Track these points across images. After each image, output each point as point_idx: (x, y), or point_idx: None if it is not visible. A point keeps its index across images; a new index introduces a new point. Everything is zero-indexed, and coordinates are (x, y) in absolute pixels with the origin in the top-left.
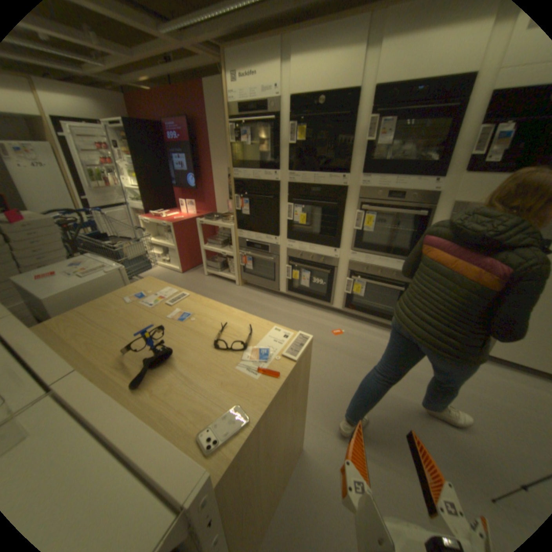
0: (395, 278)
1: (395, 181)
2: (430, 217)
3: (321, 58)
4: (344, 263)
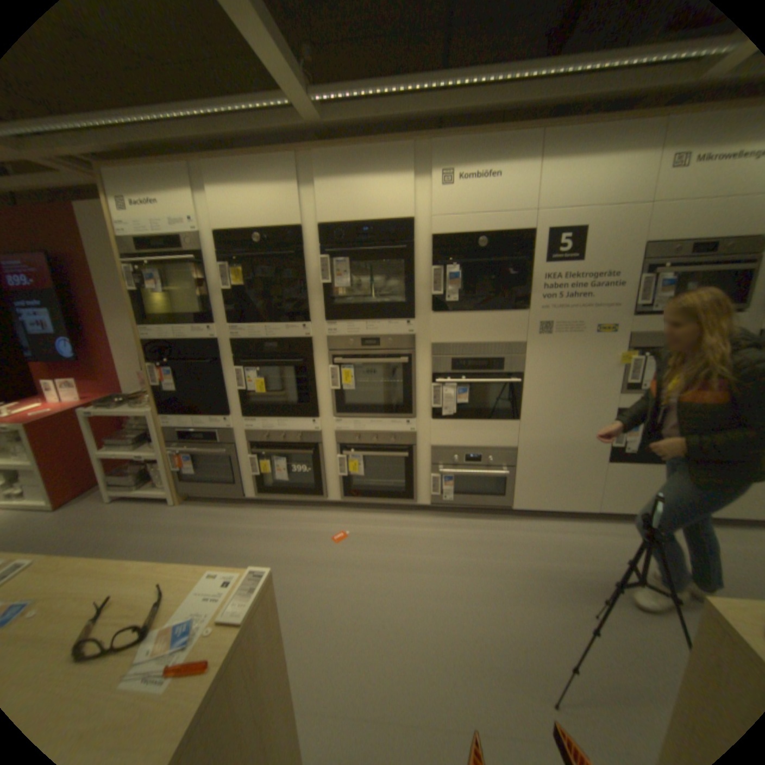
0: (394, 444)
1: (364, 328)
2: (412, 365)
3: (246, 192)
4: (329, 436)
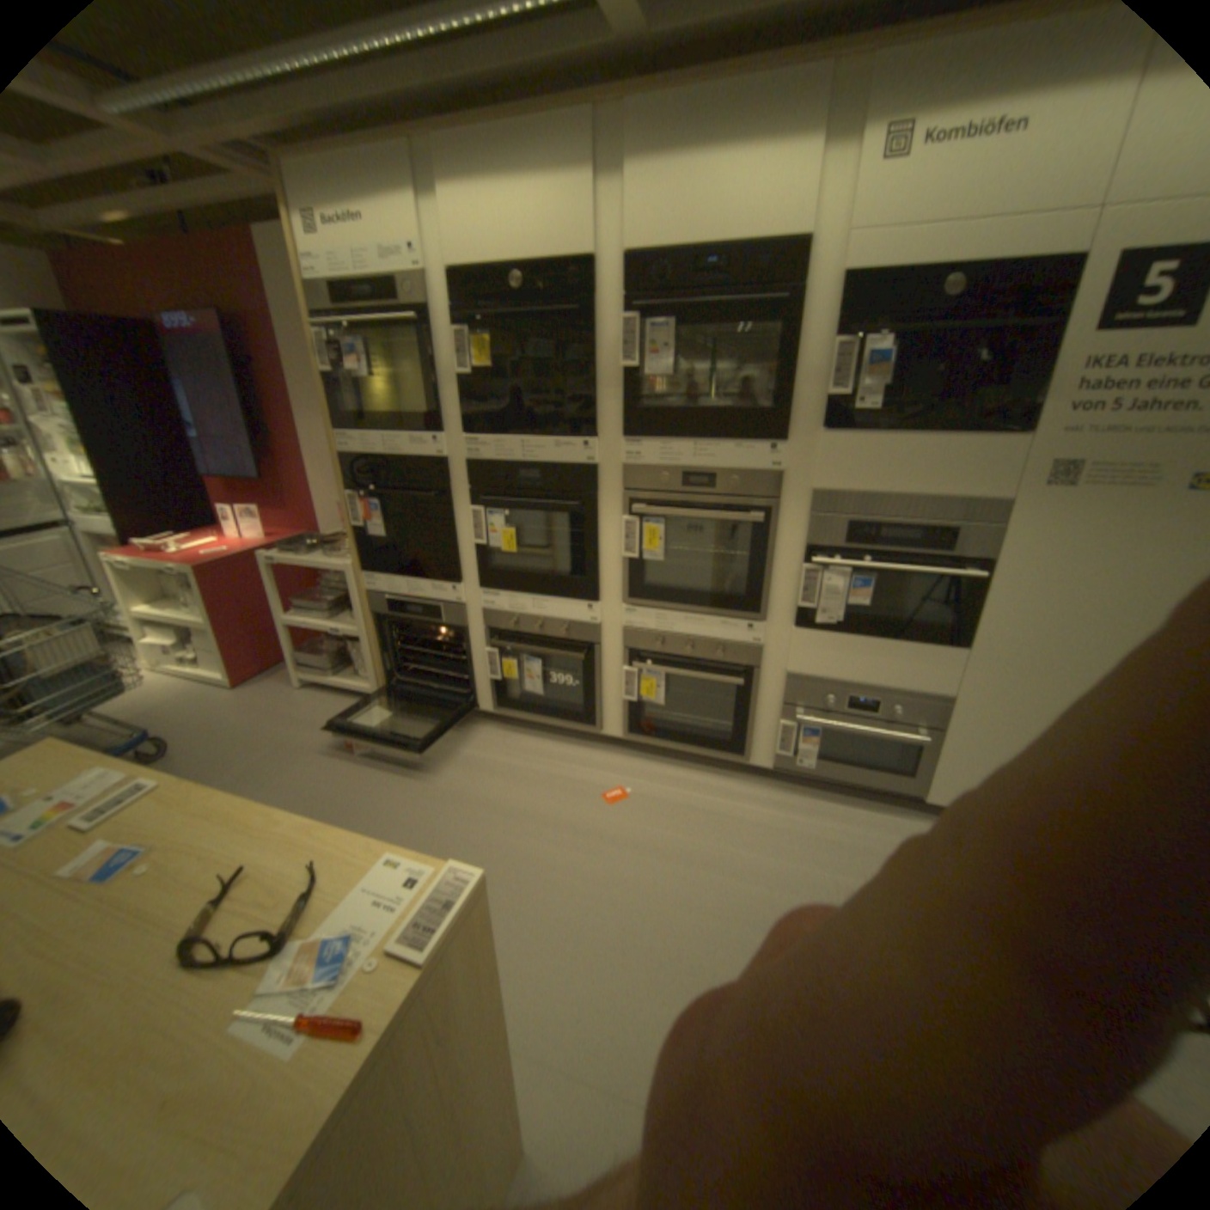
0: (723, 662)
1: (692, 454)
2: (773, 528)
3: (503, 193)
4: (614, 636)
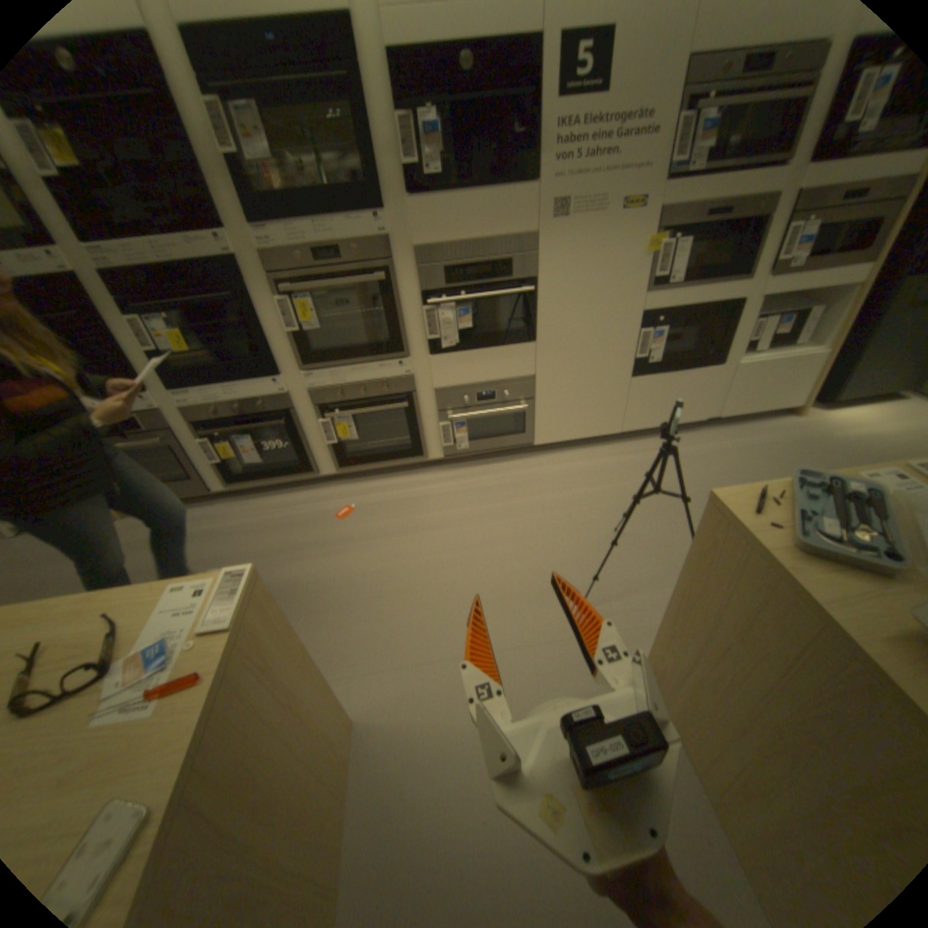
0: (387, 394)
1: (311, 231)
2: (392, 283)
3: None
4: (300, 398)
